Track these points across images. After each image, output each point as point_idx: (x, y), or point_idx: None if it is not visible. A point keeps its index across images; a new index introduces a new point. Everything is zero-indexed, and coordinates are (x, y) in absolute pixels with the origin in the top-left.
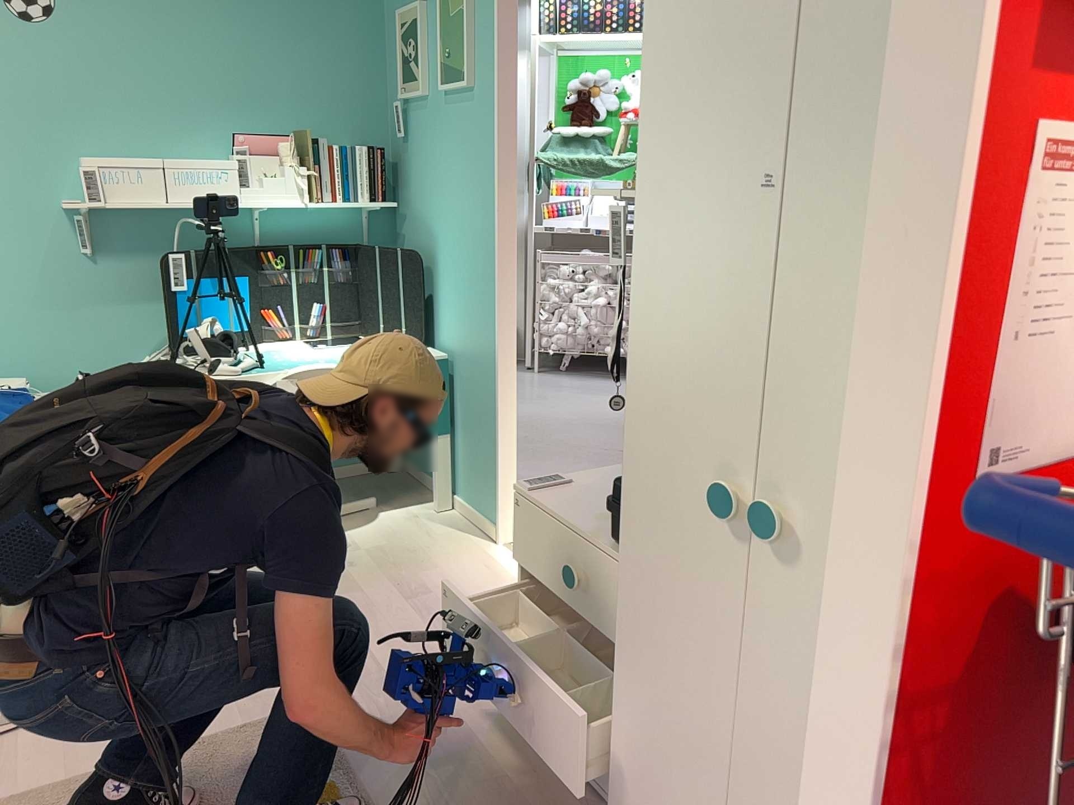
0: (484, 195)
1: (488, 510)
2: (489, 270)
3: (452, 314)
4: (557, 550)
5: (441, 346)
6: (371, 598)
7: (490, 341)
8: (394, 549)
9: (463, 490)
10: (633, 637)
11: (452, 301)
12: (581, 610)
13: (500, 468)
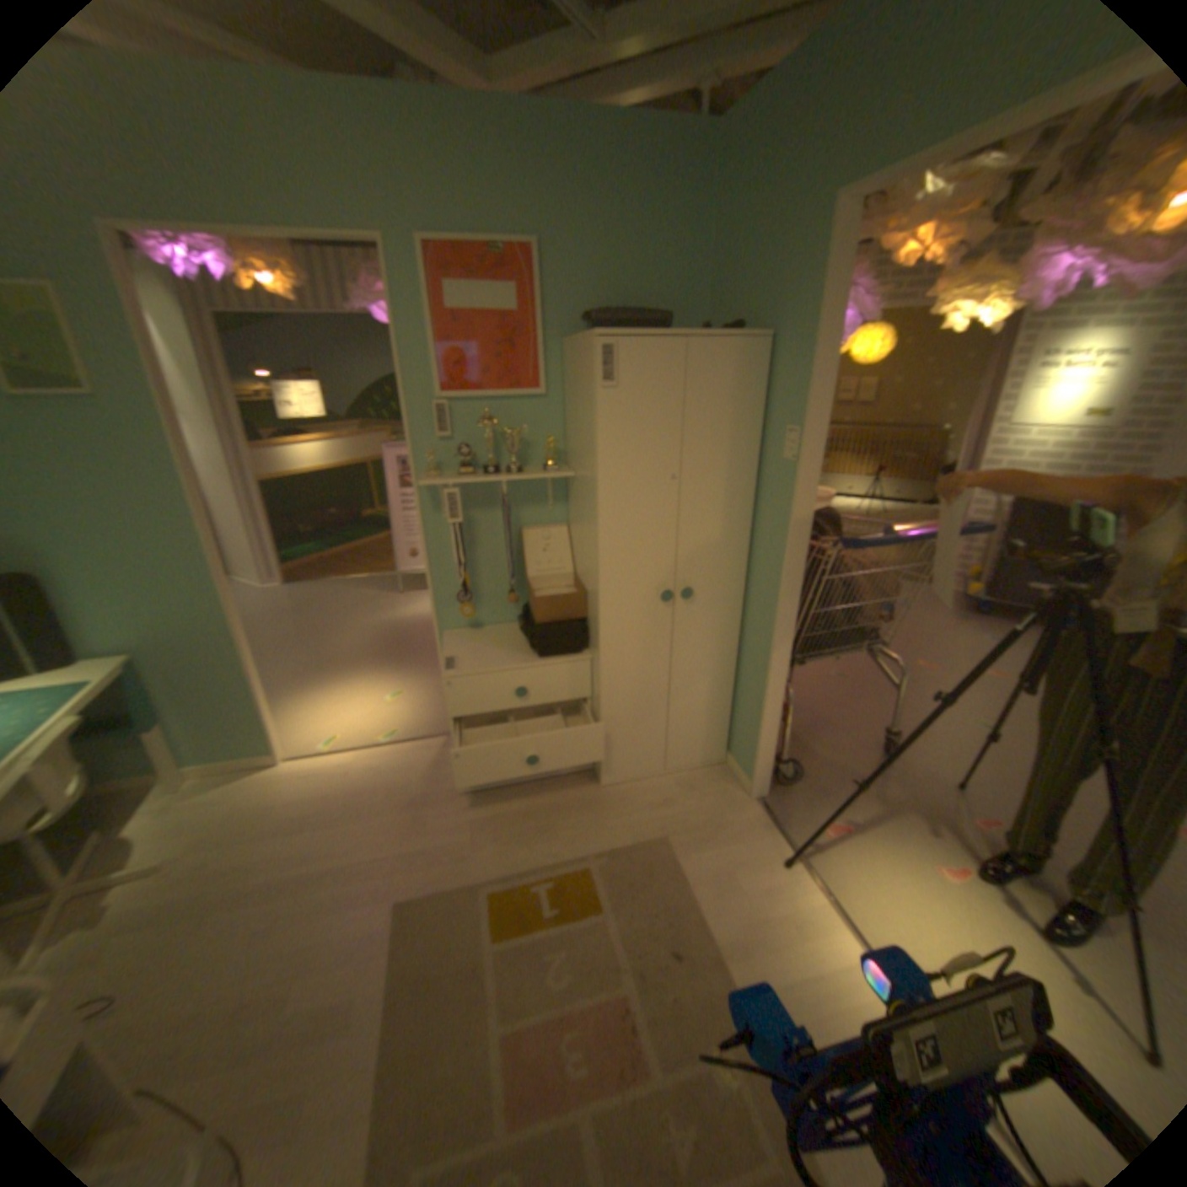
0: (154, 500)
1: (247, 751)
2: (186, 564)
3: (109, 620)
4: (496, 688)
5: (93, 656)
6: (271, 858)
7: (207, 622)
8: (203, 833)
9: (190, 759)
10: (609, 678)
11: (104, 608)
12: (523, 705)
13: (258, 711)
